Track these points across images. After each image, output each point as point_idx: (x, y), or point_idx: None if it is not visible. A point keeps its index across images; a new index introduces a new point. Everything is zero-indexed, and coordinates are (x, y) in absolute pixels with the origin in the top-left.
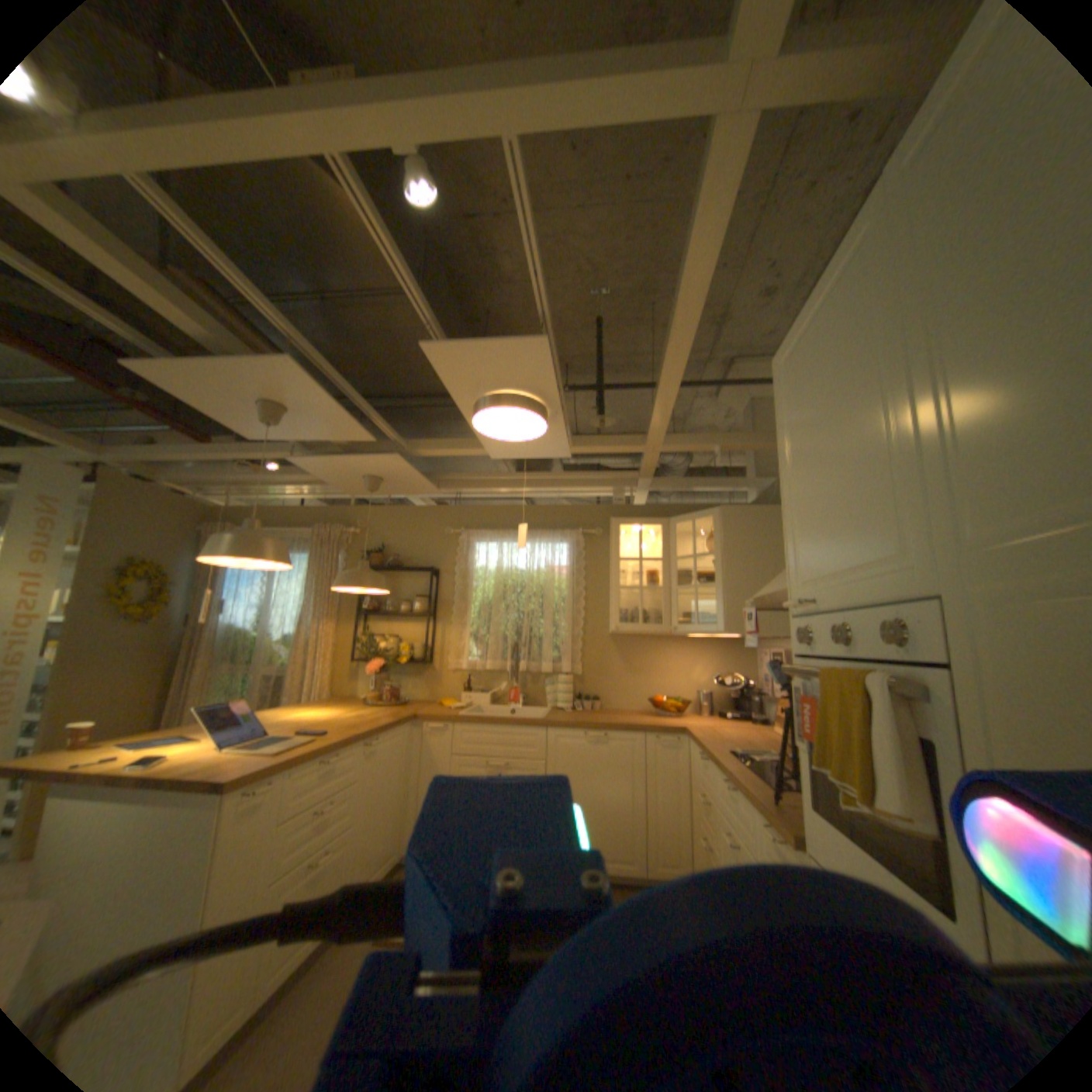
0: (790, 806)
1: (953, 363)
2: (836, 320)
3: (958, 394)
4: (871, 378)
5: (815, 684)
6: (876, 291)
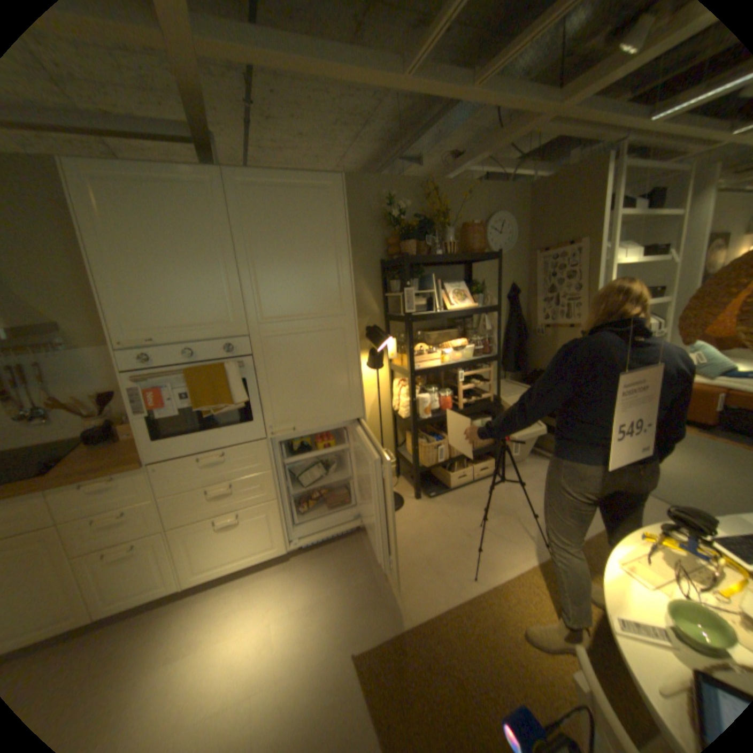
0: (82, 468)
1: (261, 269)
2: (182, 205)
3: (263, 279)
4: (213, 250)
5: (158, 381)
6: (219, 217)
